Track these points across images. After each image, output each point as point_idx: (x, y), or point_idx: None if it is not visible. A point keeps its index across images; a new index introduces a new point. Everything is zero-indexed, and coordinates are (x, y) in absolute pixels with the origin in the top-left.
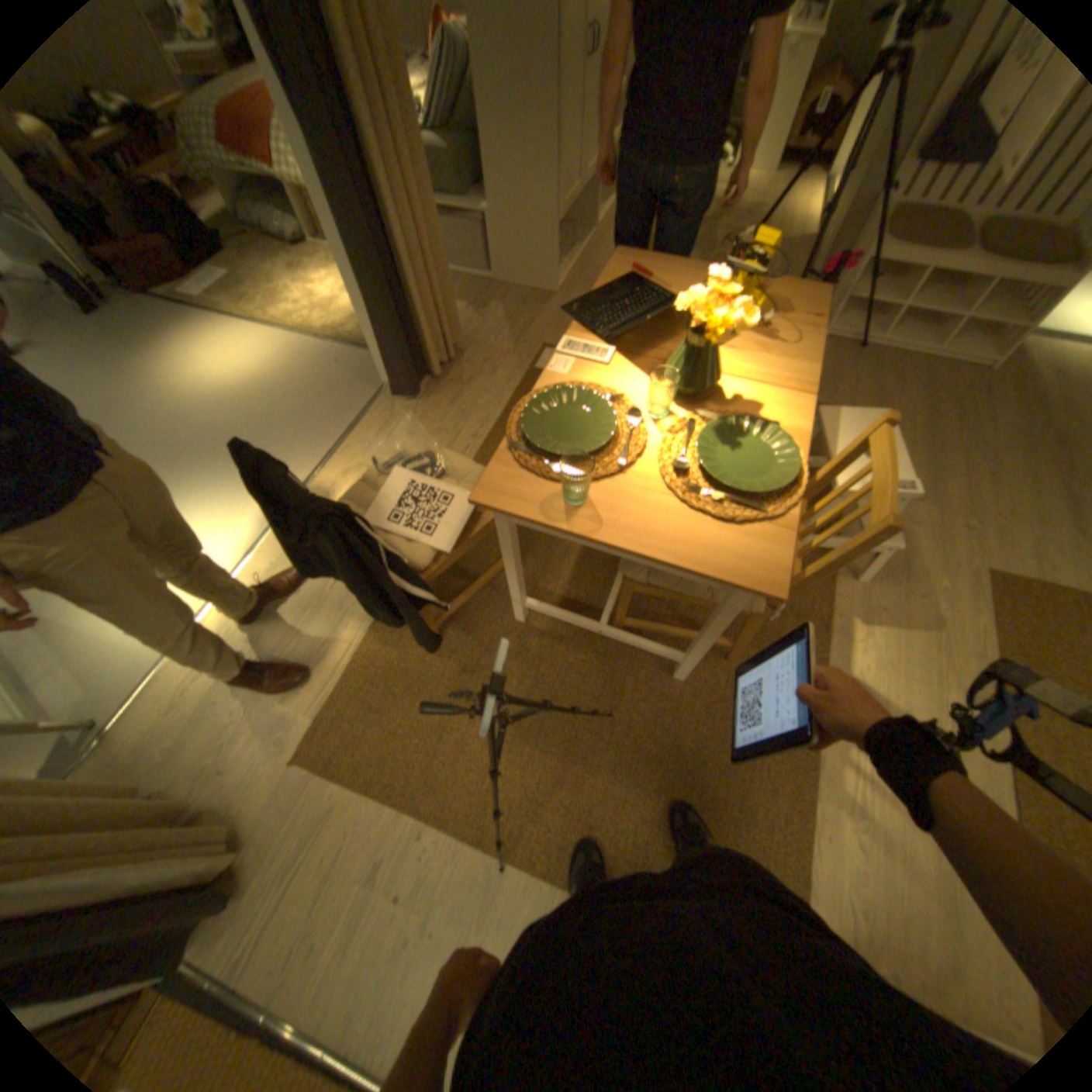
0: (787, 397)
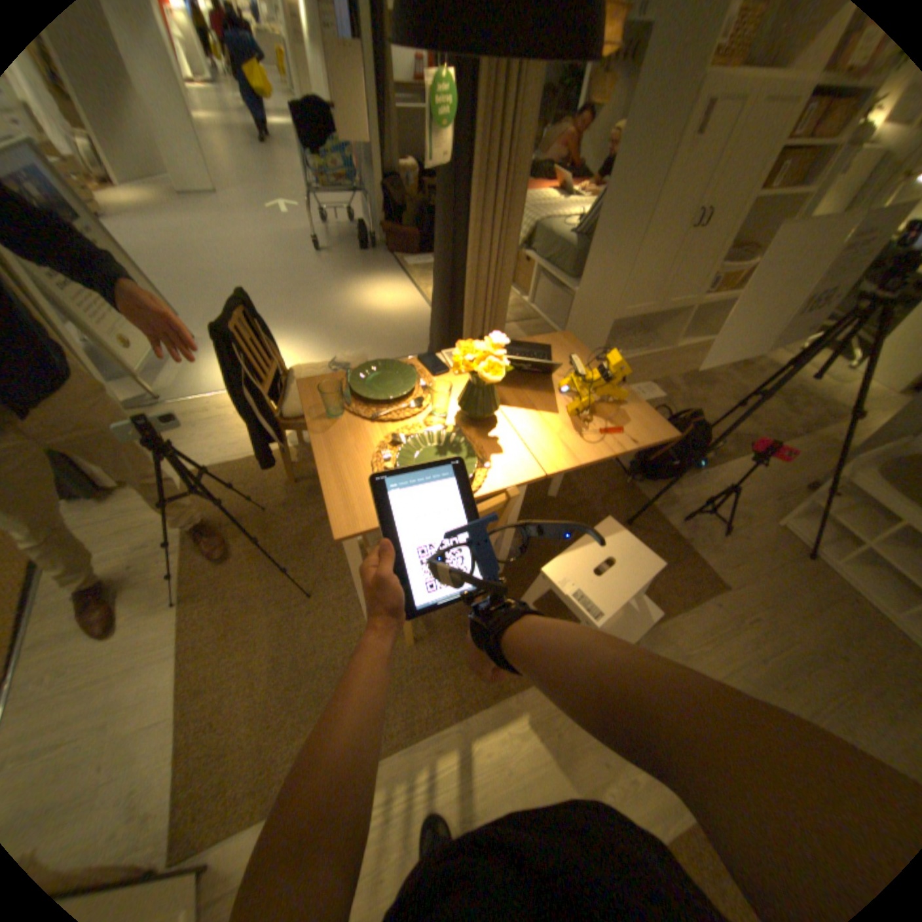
0: (524, 461)
